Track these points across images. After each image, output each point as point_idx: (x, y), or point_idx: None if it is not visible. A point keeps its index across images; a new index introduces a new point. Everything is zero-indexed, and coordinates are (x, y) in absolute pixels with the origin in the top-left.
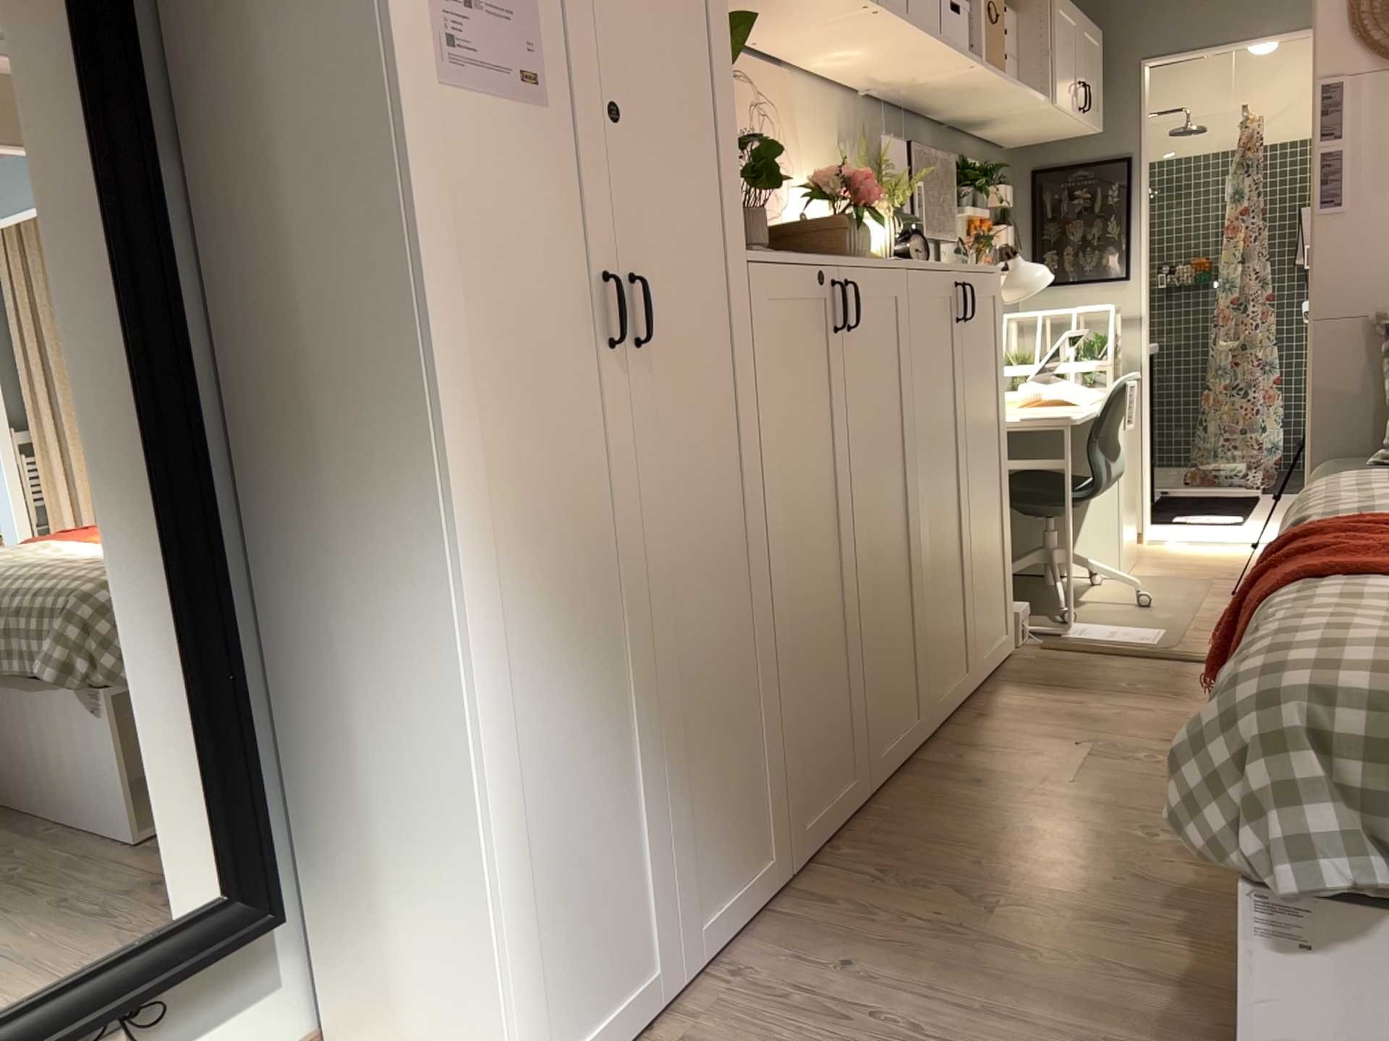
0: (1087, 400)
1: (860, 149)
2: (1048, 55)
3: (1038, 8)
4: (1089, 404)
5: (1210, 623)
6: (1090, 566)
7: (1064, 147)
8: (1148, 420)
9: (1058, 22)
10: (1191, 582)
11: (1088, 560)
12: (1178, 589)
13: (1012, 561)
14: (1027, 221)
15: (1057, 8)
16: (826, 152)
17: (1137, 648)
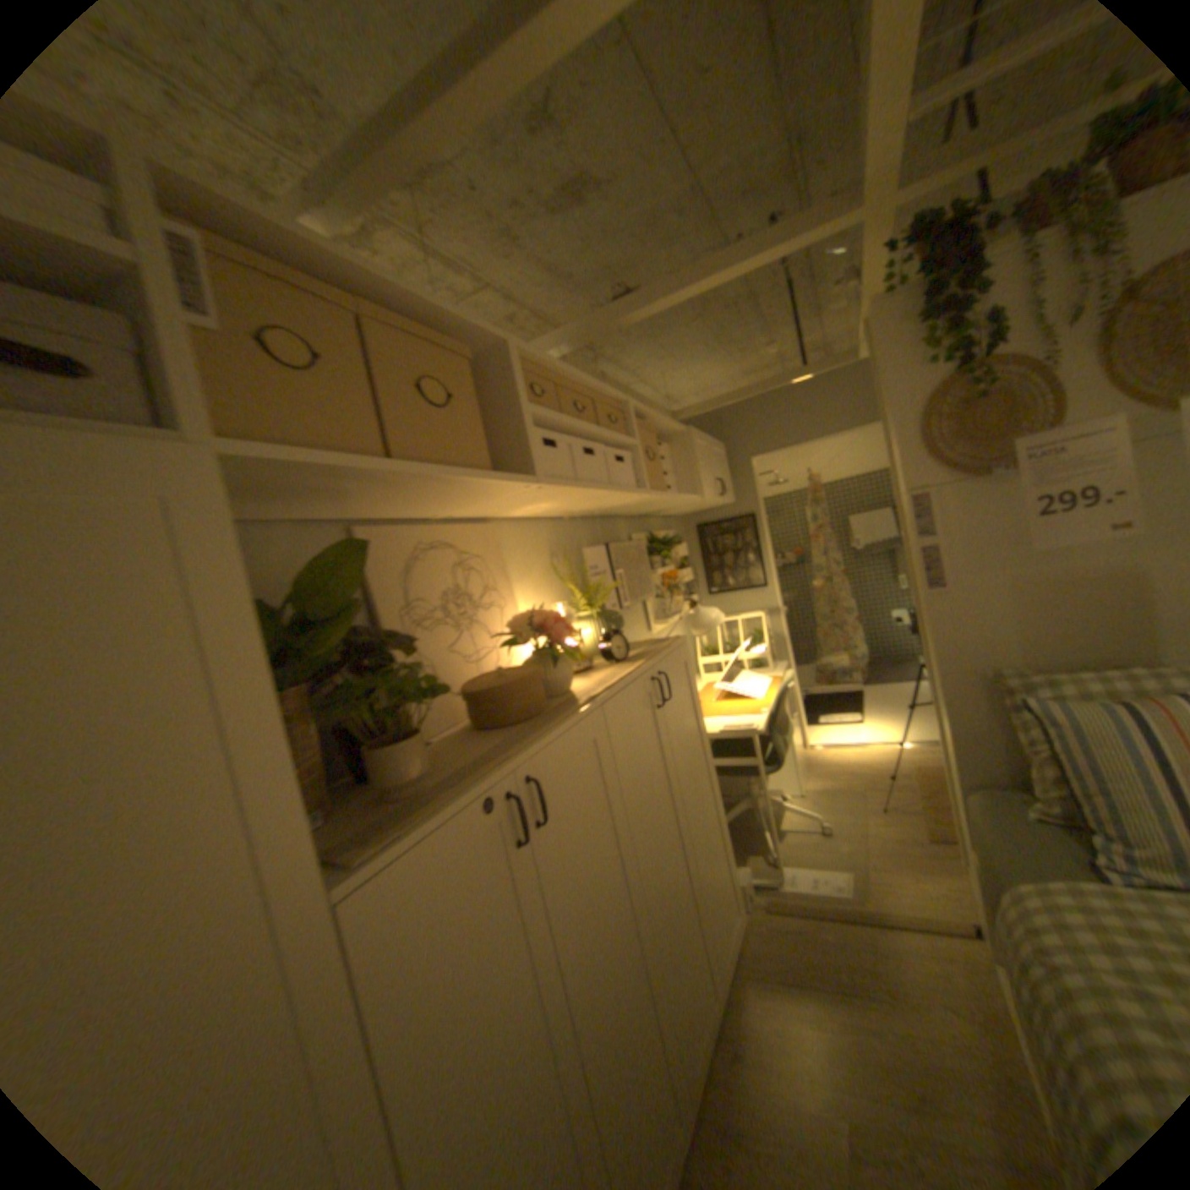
0: (760, 693)
1: (565, 564)
2: (695, 466)
3: (683, 437)
4: (763, 696)
5: (879, 859)
6: (783, 808)
7: (714, 508)
8: (795, 671)
9: (697, 445)
10: (850, 798)
11: (781, 804)
12: (843, 811)
13: (731, 853)
14: (698, 555)
15: (695, 436)
16: (541, 569)
17: (838, 911)
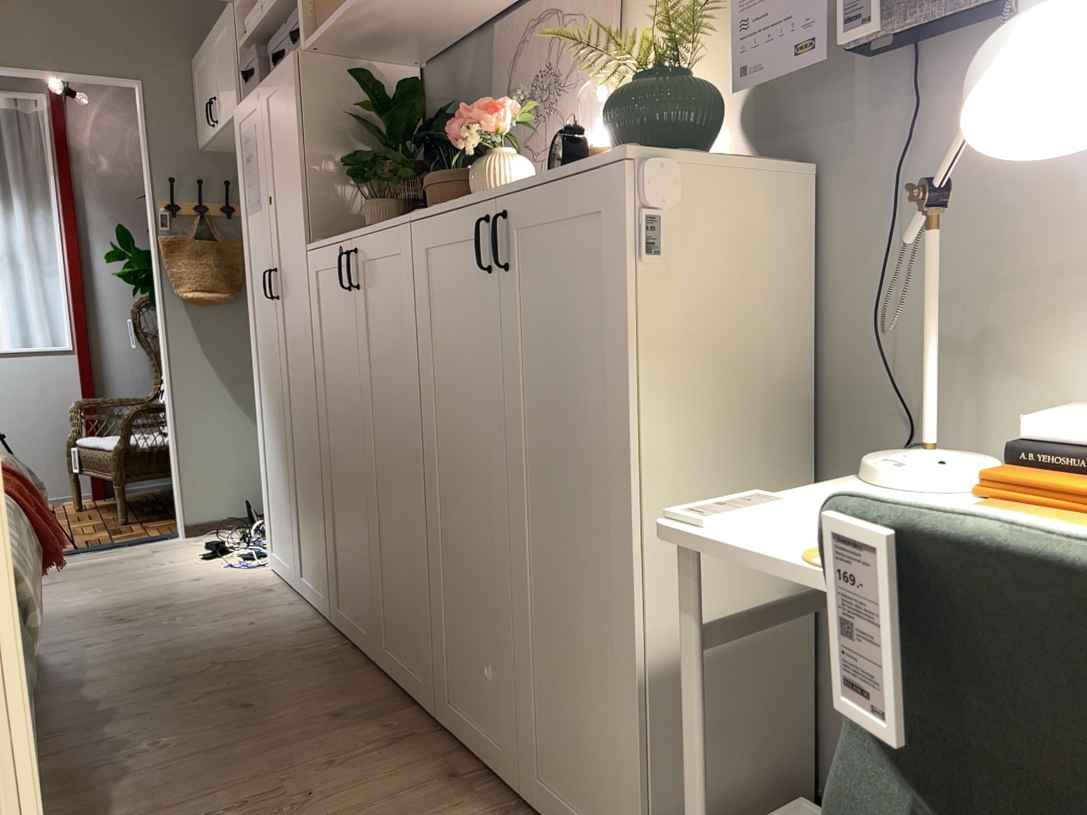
0: None
1: None
2: None
3: None
4: None
5: None
6: None
7: None
8: None
9: None
10: None
11: None
12: None
13: (639, 747)
14: None
15: None
16: None
17: None
